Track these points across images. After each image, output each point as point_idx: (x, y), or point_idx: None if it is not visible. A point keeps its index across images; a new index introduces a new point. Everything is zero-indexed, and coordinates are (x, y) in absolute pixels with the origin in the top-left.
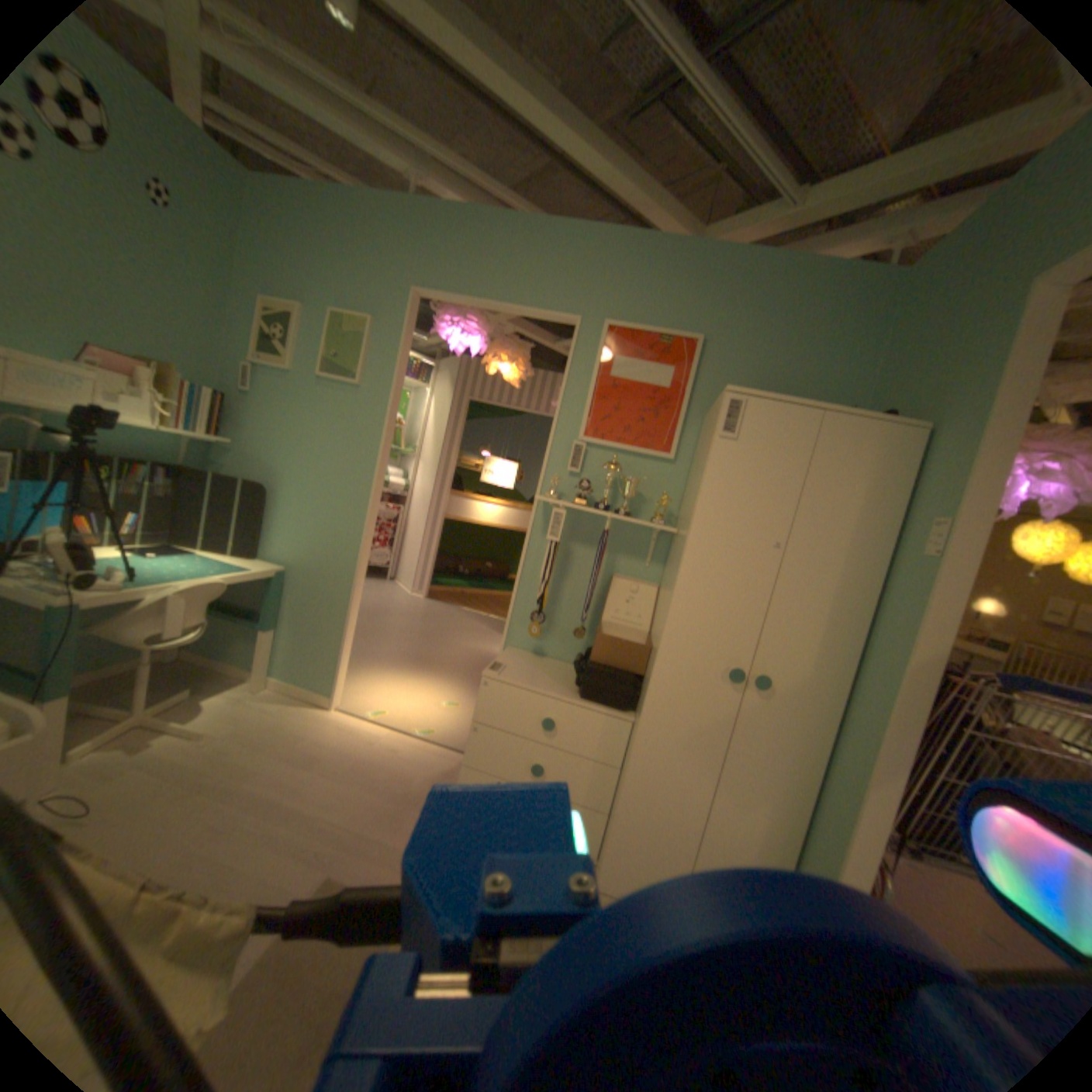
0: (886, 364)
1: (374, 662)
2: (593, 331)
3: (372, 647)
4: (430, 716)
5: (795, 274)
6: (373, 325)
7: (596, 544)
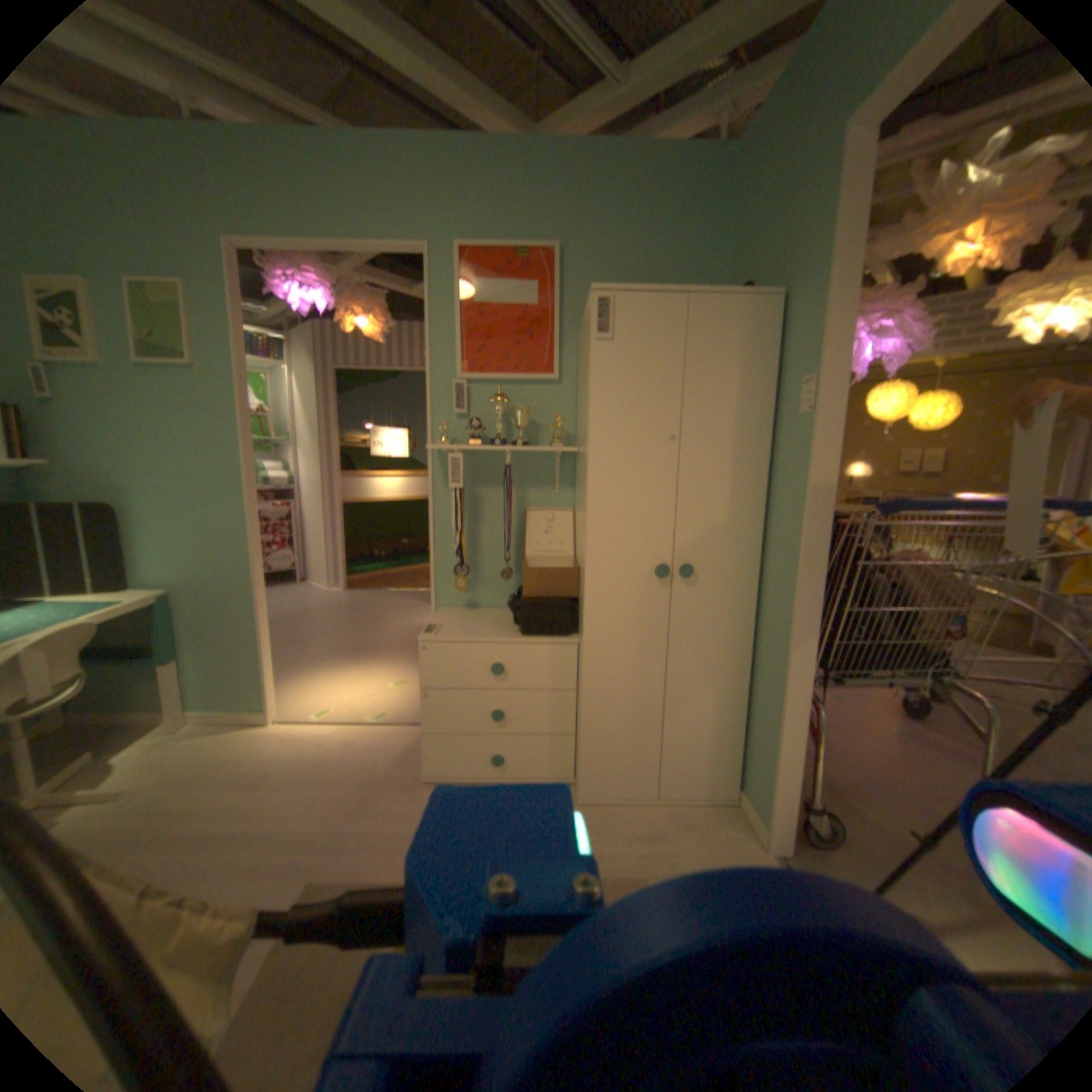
0: (736, 243)
1: (304, 664)
2: (444, 255)
3: (298, 650)
4: (378, 699)
5: (635, 162)
6: (187, 288)
7: (502, 482)
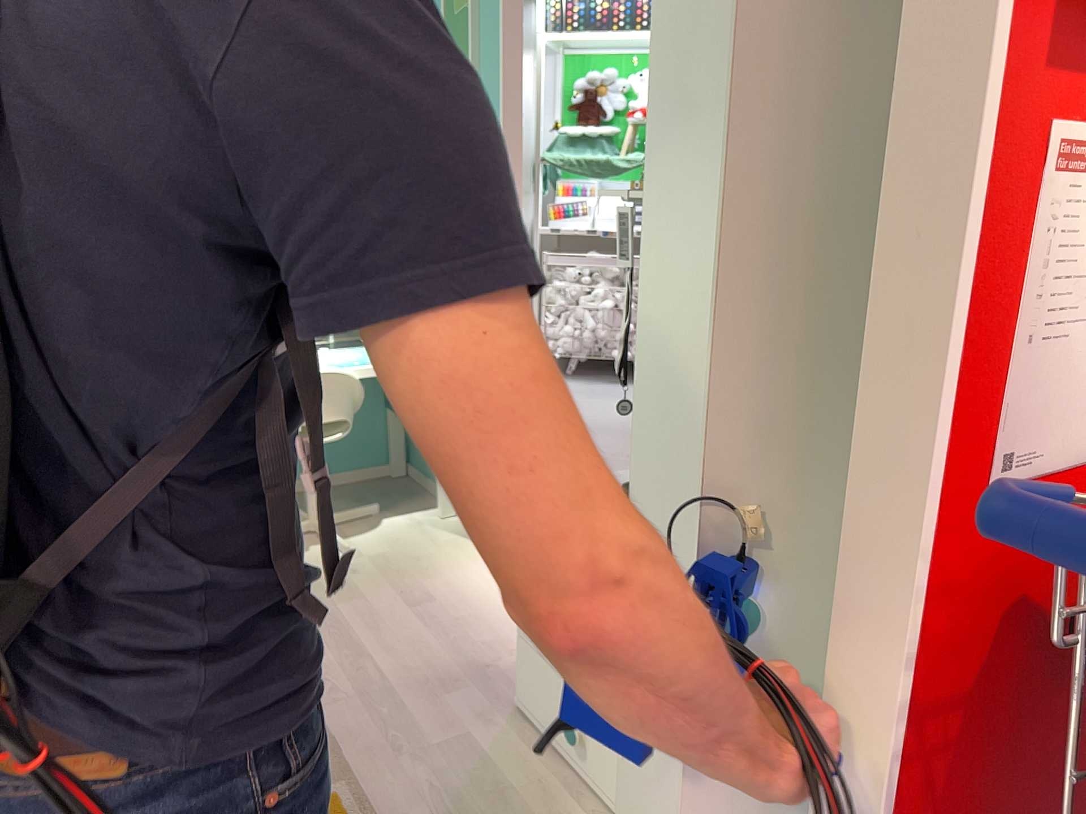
0: None
1: None
2: None
3: None
4: None
5: None
6: None
7: None
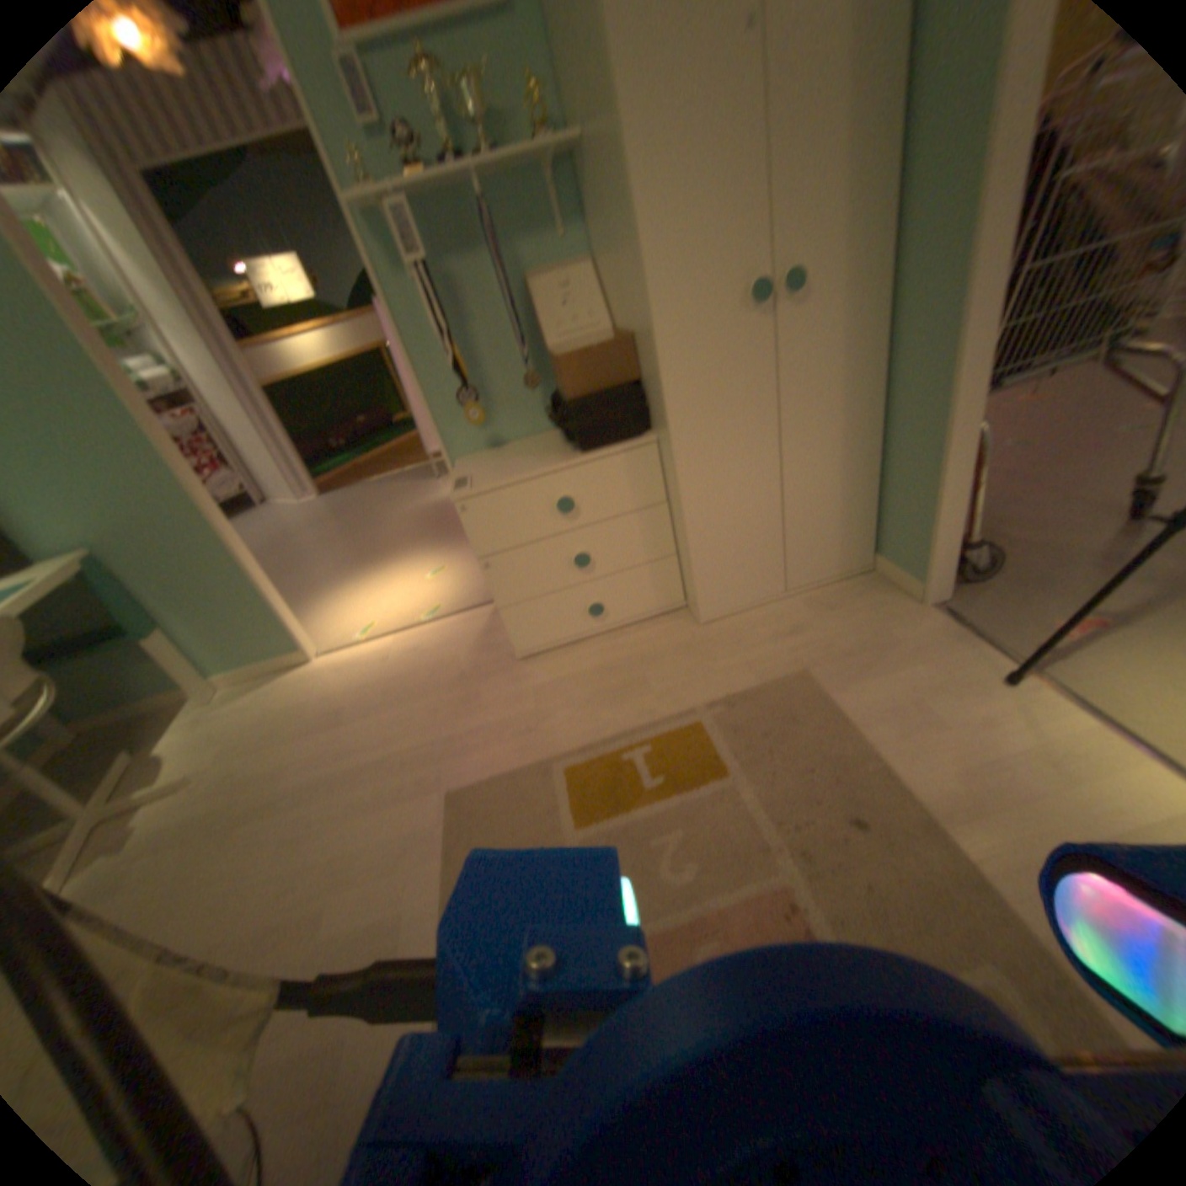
0: None
1: (317, 583)
2: None
3: (301, 571)
4: (423, 591)
5: None
6: None
7: (478, 235)
